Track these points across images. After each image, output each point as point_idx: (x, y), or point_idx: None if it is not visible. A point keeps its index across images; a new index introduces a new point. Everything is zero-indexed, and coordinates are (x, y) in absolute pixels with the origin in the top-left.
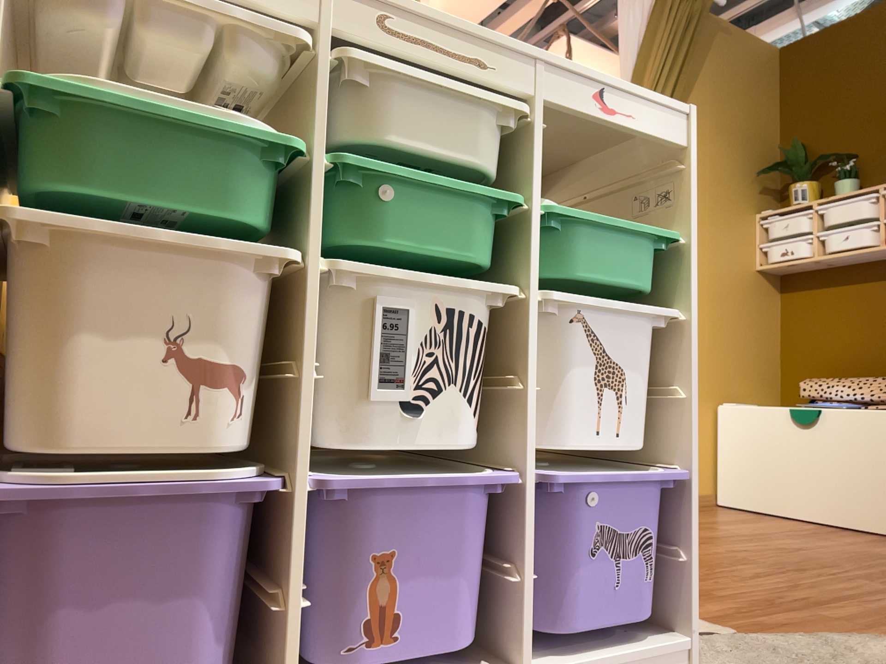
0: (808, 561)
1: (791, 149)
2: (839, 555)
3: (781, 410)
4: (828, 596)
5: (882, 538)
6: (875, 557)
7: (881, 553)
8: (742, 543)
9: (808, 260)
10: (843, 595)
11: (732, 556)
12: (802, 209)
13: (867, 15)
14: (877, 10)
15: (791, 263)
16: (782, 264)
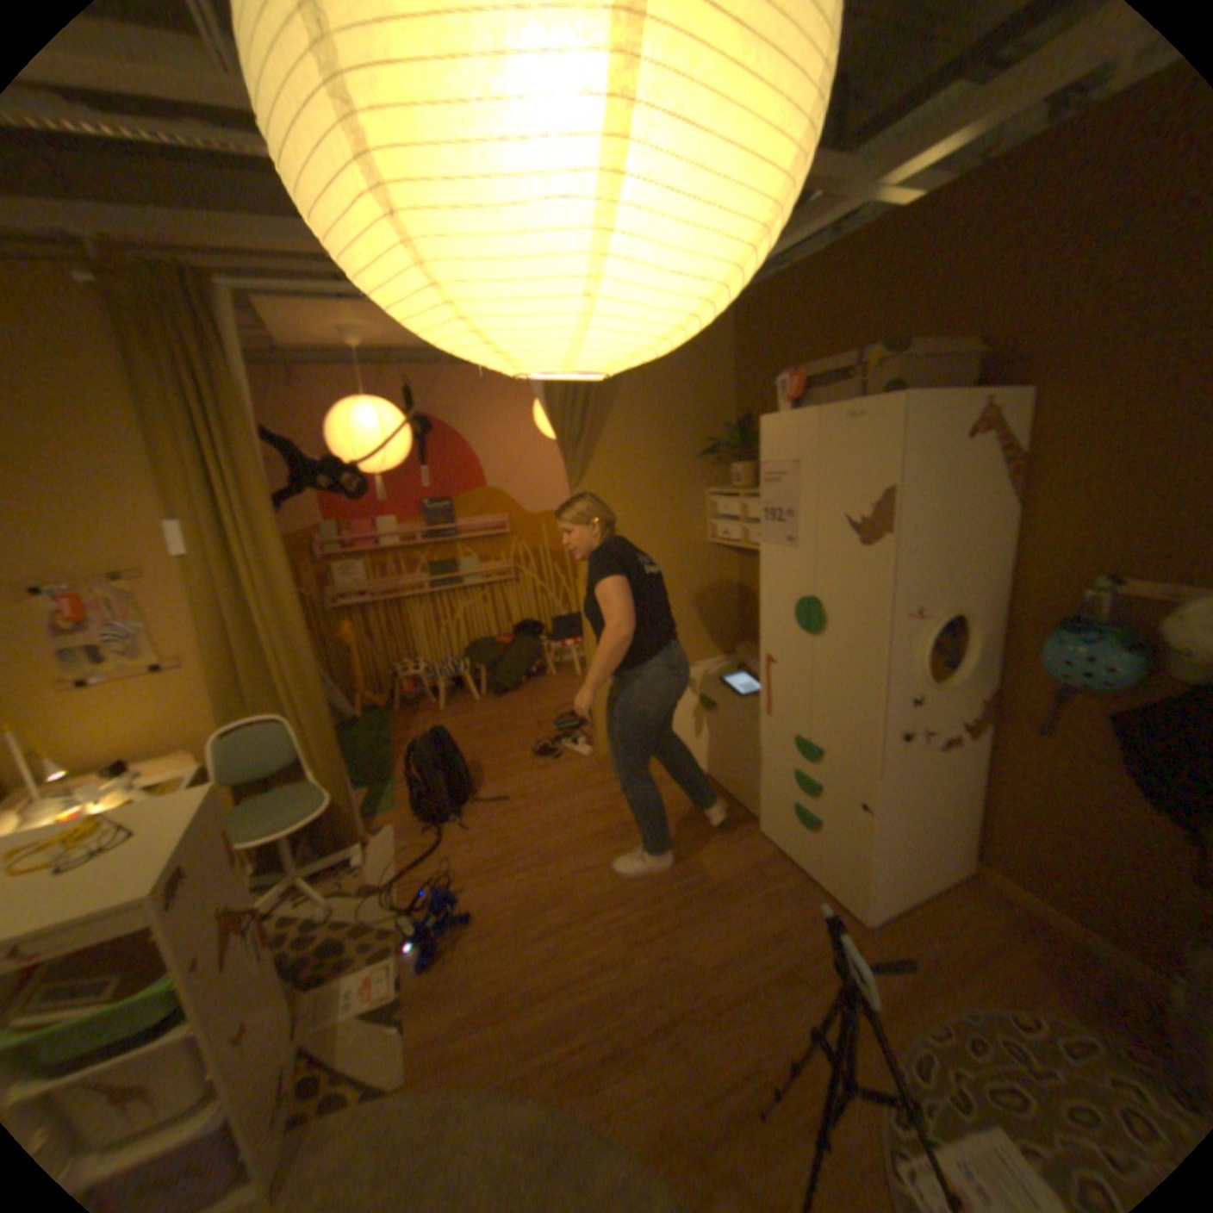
0: (614, 904)
1: (748, 412)
2: (657, 882)
3: (697, 699)
4: (551, 997)
5: (742, 824)
6: (684, 884)
7: (702, 870)
8: (599, 861)
9: (742, 547)
10: (566, 992)
11: (561, 898)
12: (740, 494)
13: (804, 264)
14: (812, 260)
15: (732, 545)
16: (726, 544)
